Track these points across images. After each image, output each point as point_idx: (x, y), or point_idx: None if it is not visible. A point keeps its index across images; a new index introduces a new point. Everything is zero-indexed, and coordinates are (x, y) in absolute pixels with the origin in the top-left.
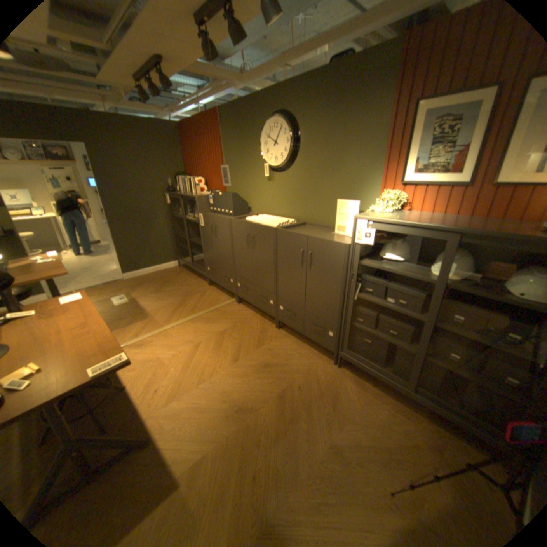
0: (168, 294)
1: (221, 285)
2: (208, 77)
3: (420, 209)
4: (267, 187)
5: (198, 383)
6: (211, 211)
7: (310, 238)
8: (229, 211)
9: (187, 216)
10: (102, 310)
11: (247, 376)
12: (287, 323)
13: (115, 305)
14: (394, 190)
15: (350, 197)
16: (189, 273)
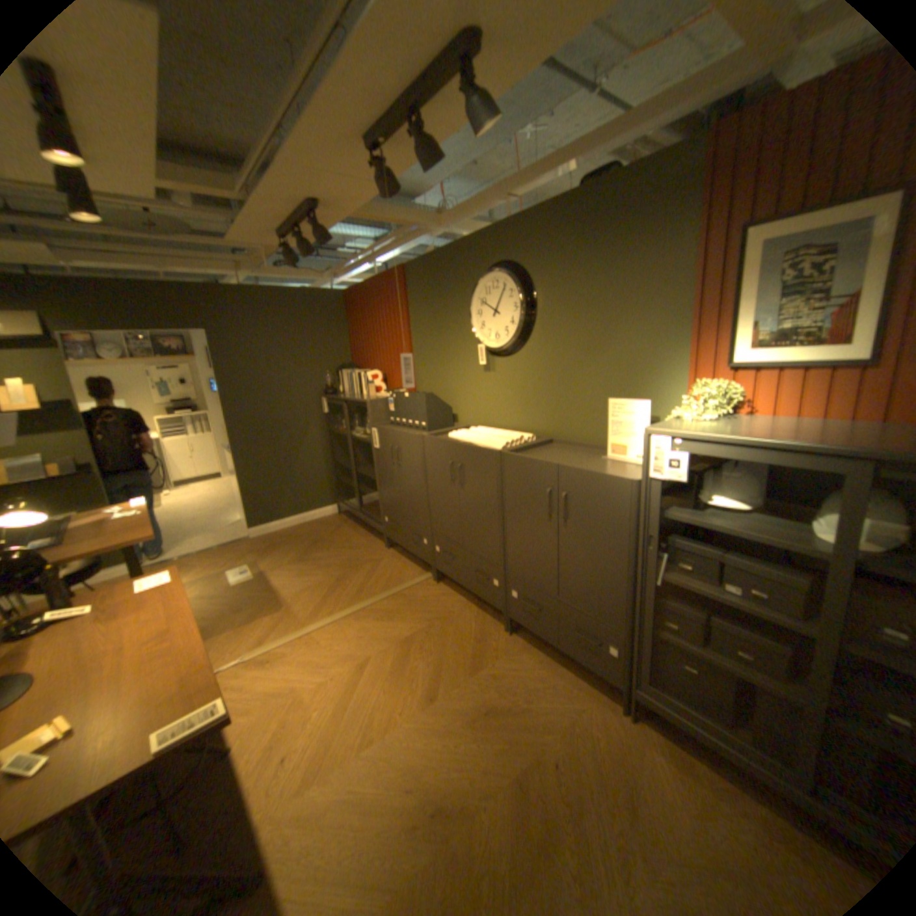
0: (318, 565)
1: (406, 549)
2: (390, 223)
3: (771, 412)
4: (484, 382)
5: (359, 747)
6: (392, 423)
7: (563, 469)
8: (420, 424)
9: (354, 431)
10: (208, 593)
11: (451, 736)
12: (525, 624)
13: (229, 585)
14: (715, 380)
15: (632, 394)
16: (355, 526)
